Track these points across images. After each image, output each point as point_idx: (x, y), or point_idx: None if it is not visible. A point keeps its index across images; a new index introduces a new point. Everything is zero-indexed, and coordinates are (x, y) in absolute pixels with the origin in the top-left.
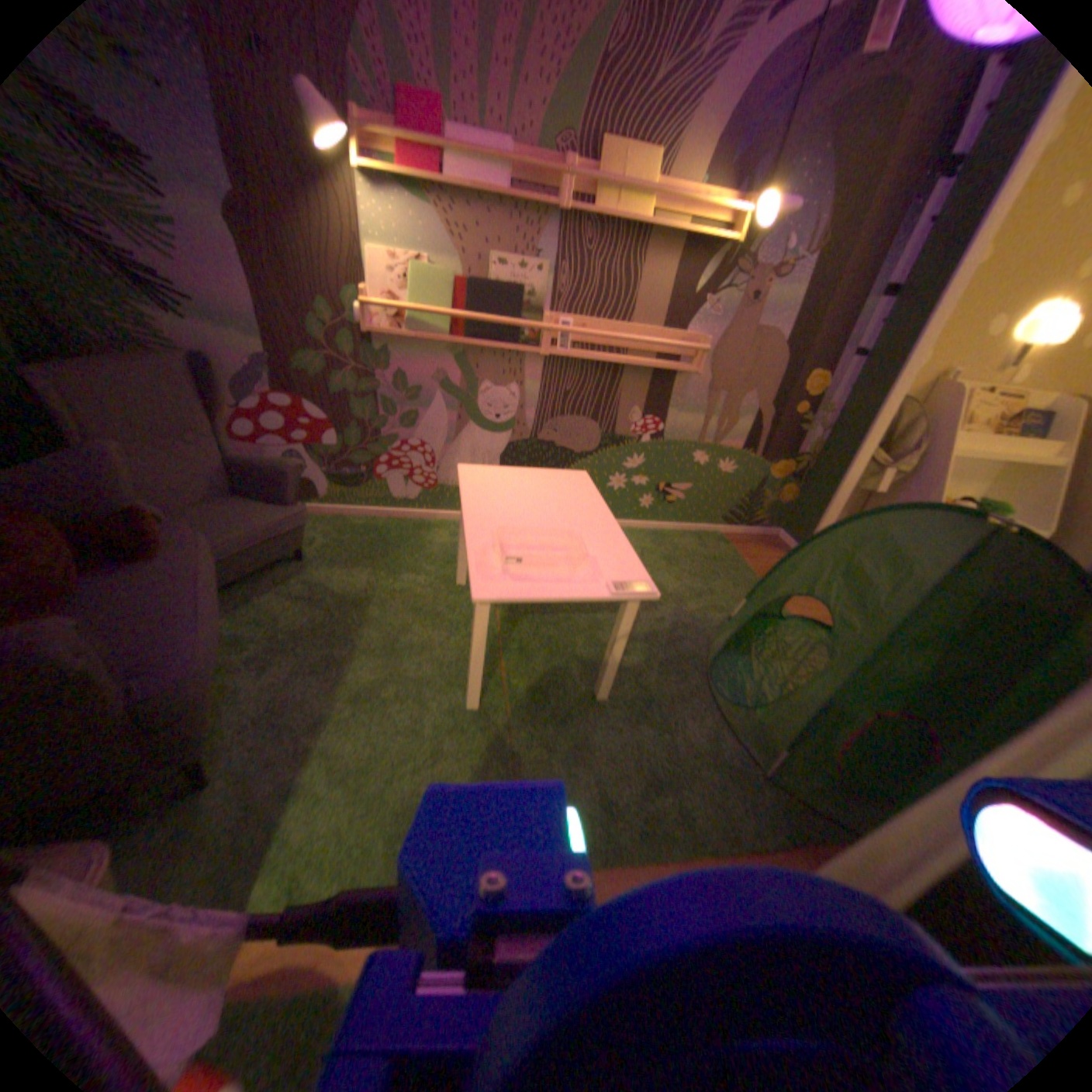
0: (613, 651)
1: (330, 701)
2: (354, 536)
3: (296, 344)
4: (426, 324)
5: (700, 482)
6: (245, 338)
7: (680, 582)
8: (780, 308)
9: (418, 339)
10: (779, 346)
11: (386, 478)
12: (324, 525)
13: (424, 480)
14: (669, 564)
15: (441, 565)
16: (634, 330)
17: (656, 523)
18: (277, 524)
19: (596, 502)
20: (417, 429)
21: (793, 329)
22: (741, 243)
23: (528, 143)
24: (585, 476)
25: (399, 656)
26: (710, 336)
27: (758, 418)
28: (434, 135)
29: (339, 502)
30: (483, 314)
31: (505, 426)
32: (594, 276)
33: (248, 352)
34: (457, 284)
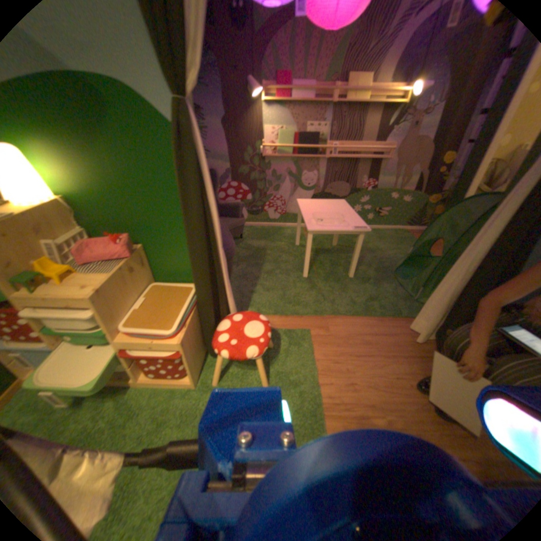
0: (354, 255)
1: (259, 273)
2: (257, 231)
3: (240, 163)
4: (284, 151)
5: (395, 207)
6: (224, 163)
7: (384, 245)
8: (428, 127)
9: (280, 157)
10: (429, 143)
11: (267, 211)
12: (246, 229)
13: (281, 211)
14: (380, 240)
15: (288, 240)
16: (363, 144)
17: (375, 226)
18: (237, 223)
19: (347, 208)
20: (279, 191)
21: (435, 135)
22: (408, 103)
23: (320, 81)
24: (343, 201)
25: (278, 263)
26: (396, 142)
27: (420, 176)
28: (288, 84)
29: (250, 221)
30: (304, 145)
31: (311, 188)
32: (346, 125)
33: (224, 168)
34: (294, 135)
